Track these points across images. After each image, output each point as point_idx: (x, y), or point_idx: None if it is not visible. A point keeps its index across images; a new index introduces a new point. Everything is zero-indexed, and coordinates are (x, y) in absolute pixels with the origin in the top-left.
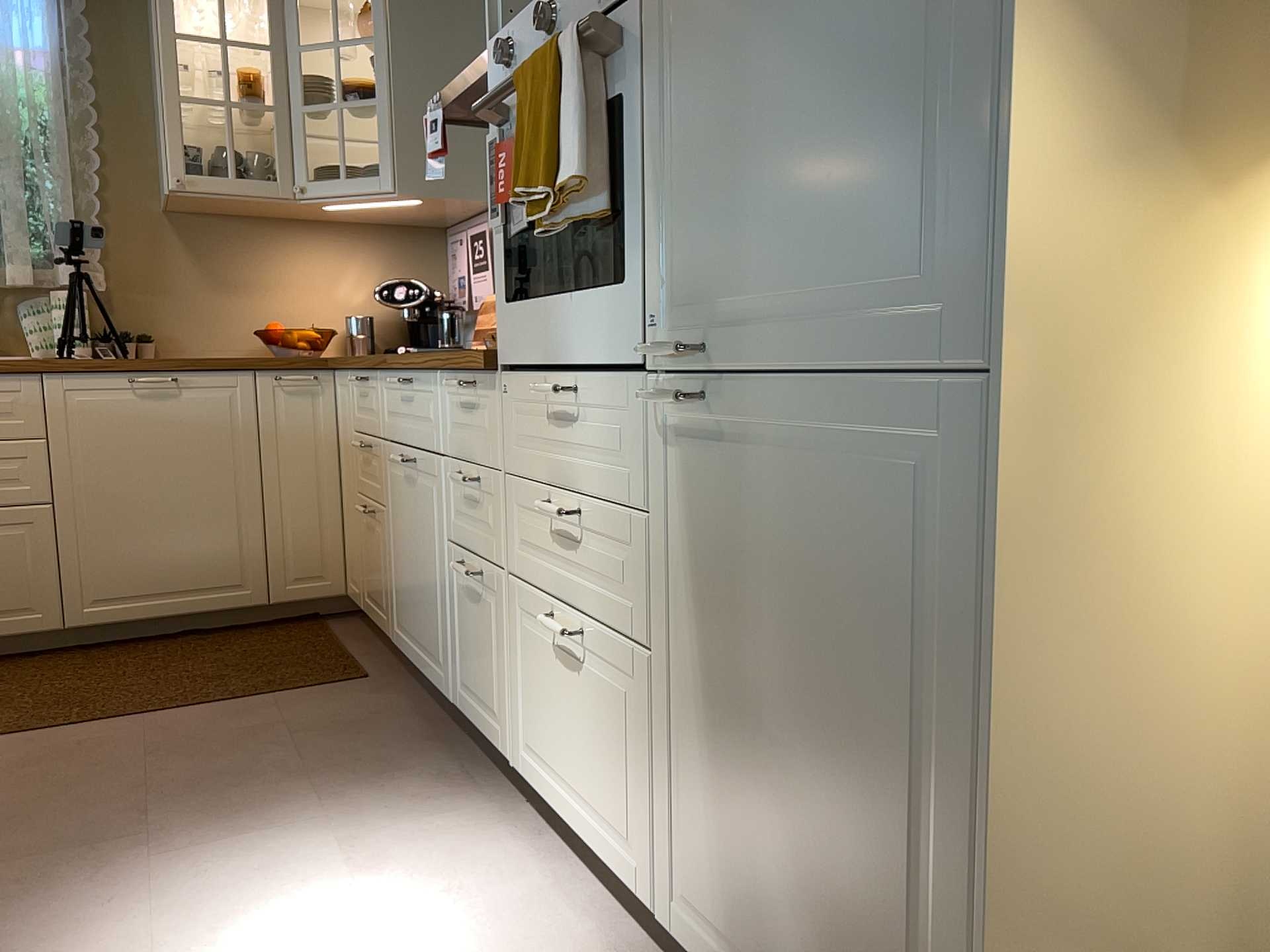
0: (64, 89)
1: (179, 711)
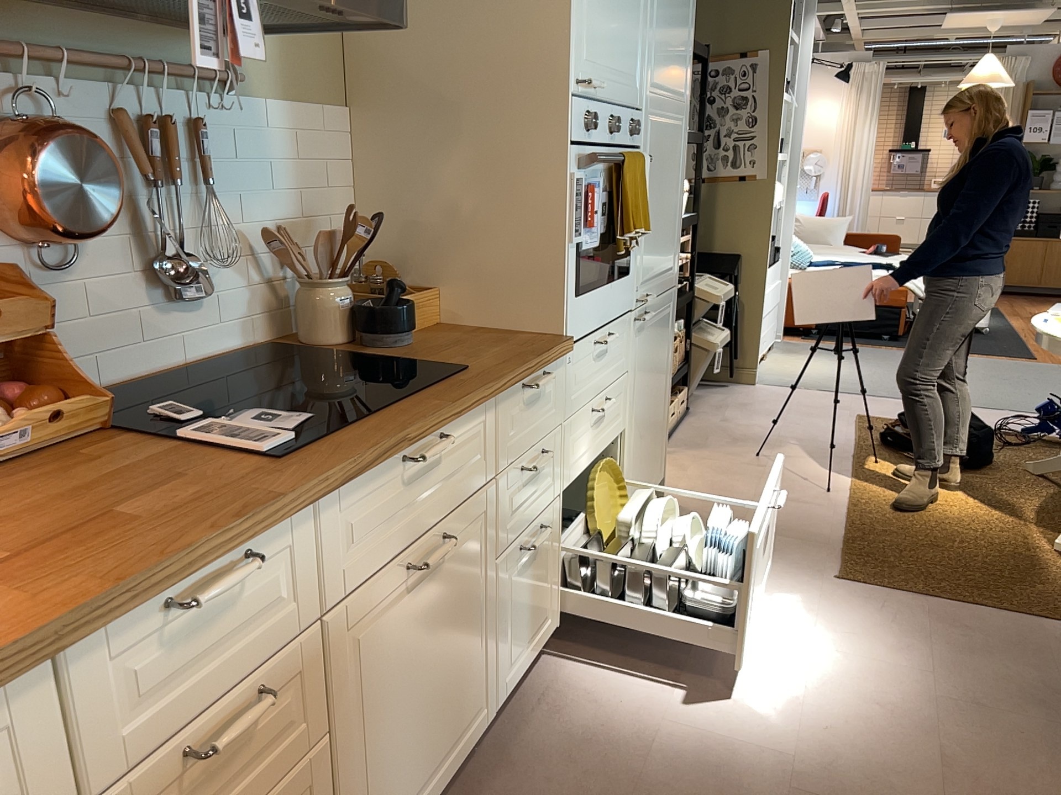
0: None
1: None
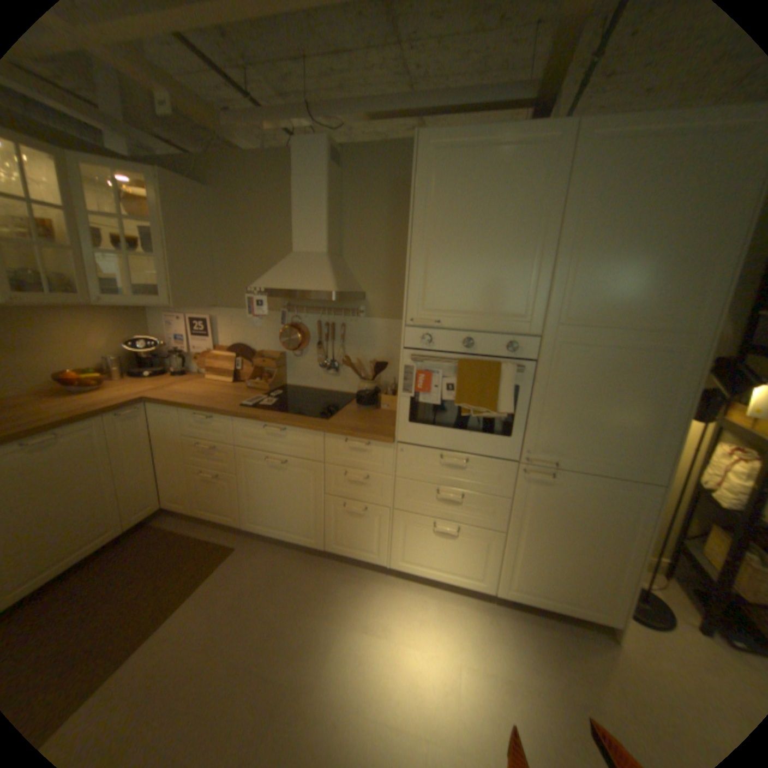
0: None
1: (168, 619)
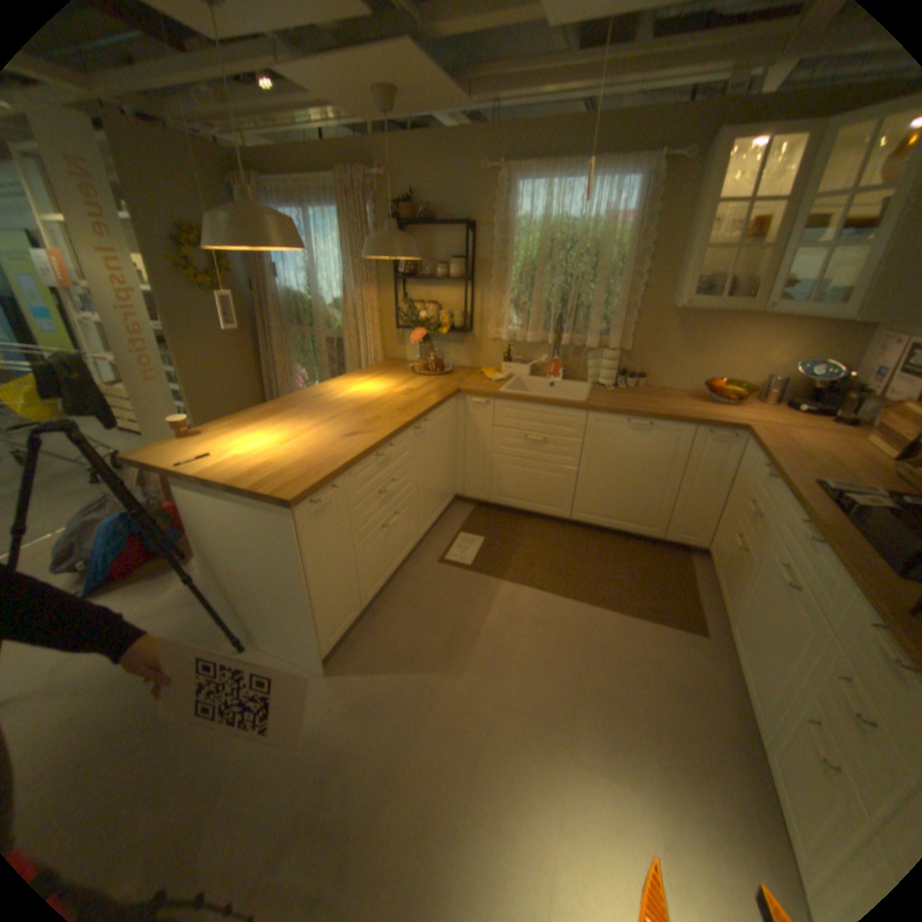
0: (639, 234)
1: (605, 611)
